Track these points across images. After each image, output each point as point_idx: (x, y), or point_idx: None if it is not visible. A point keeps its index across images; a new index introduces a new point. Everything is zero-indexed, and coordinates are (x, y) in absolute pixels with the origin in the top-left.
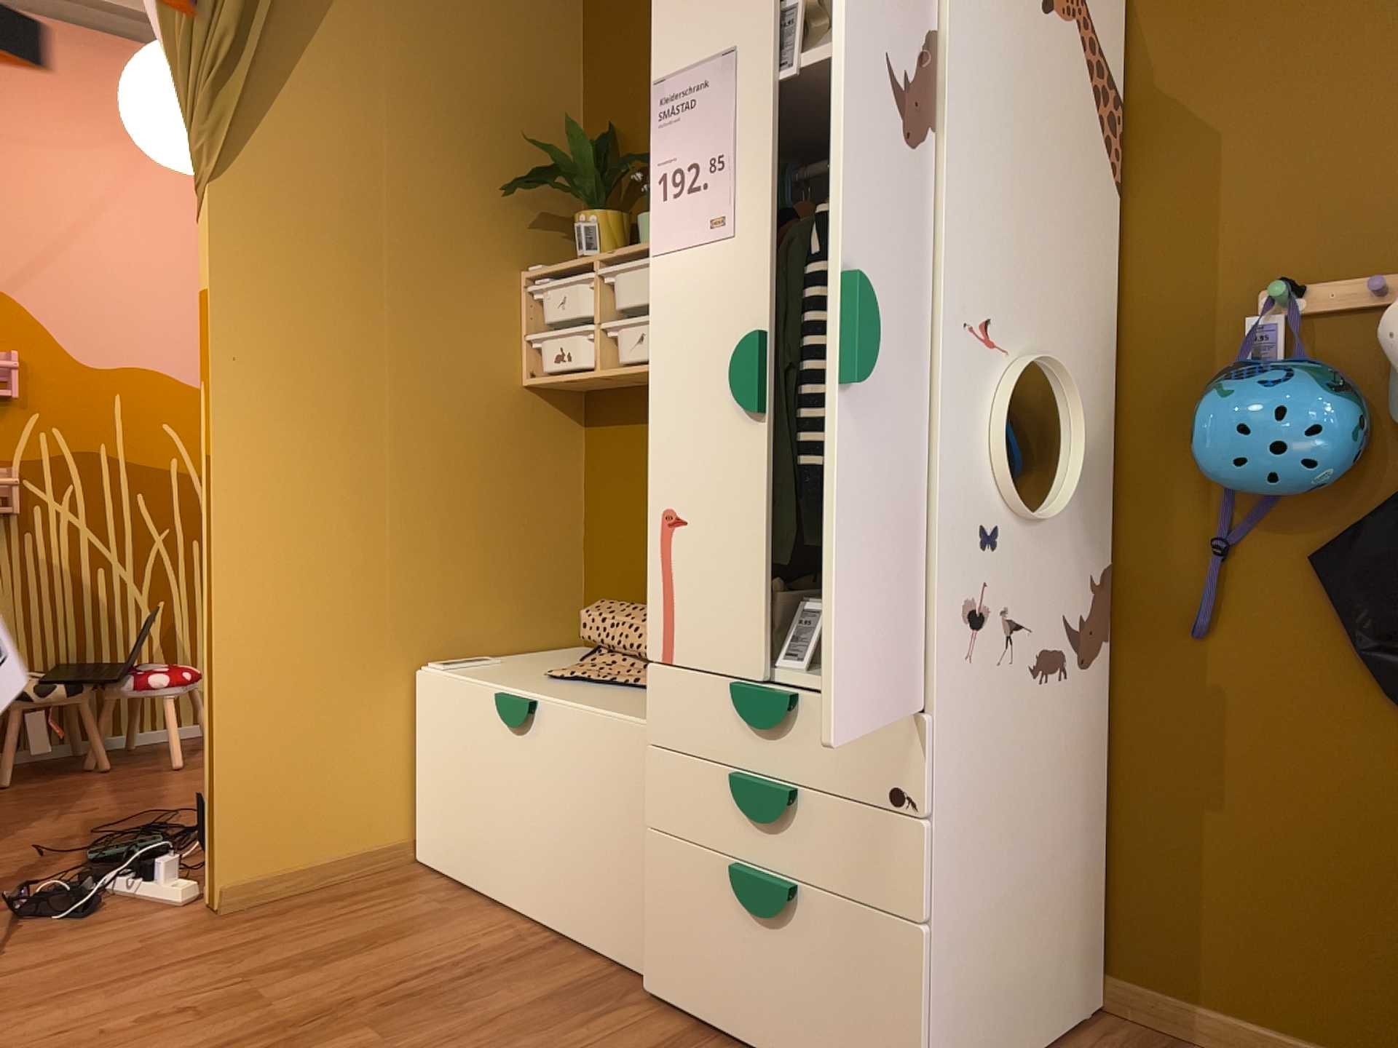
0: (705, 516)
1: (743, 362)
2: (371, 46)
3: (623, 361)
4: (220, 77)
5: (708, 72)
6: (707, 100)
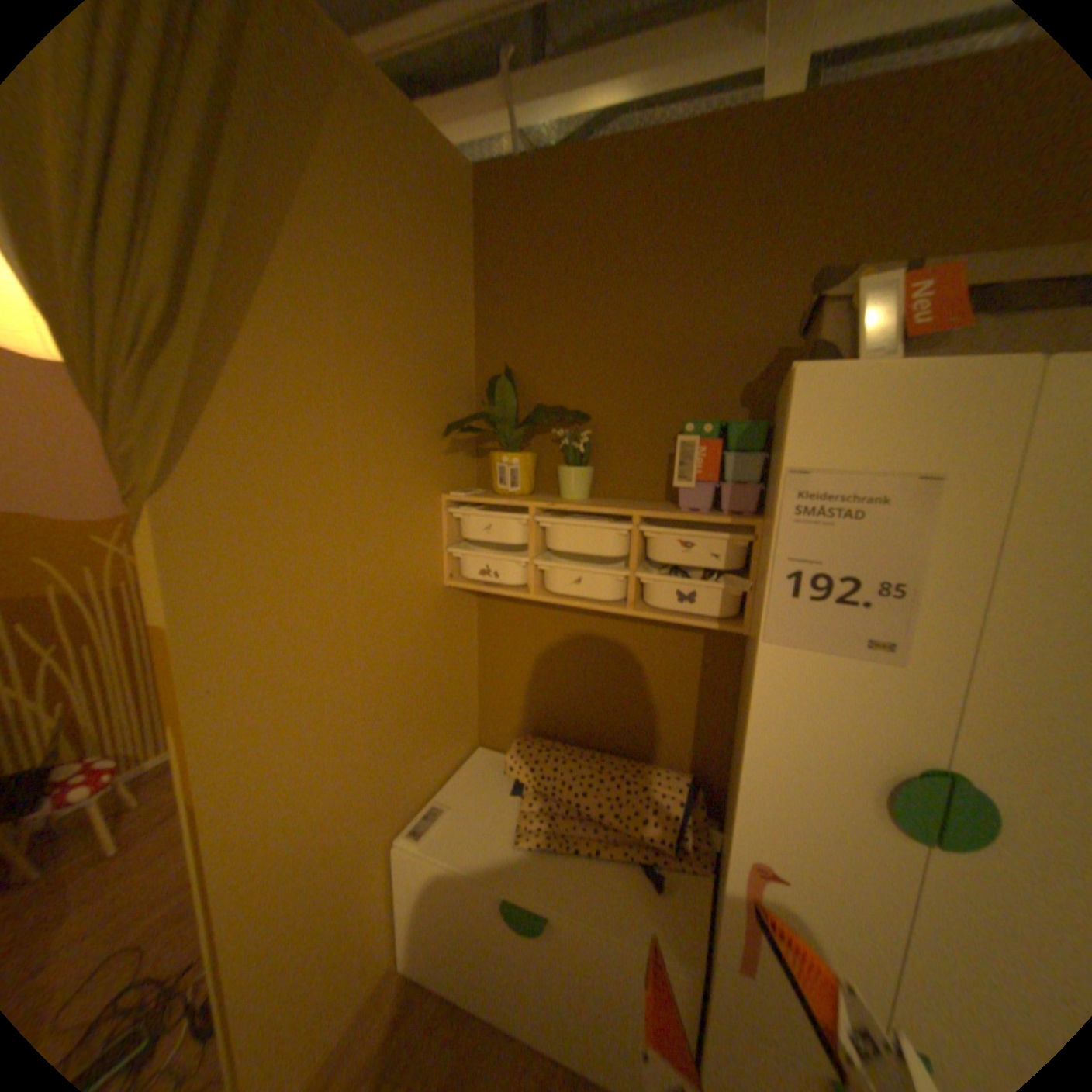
0: (819, 890)
1: (921, 801)
2: (317, 292)
3: (561, 594)
4: (145, 353)
5: (891, 485)
6: (886, 517)
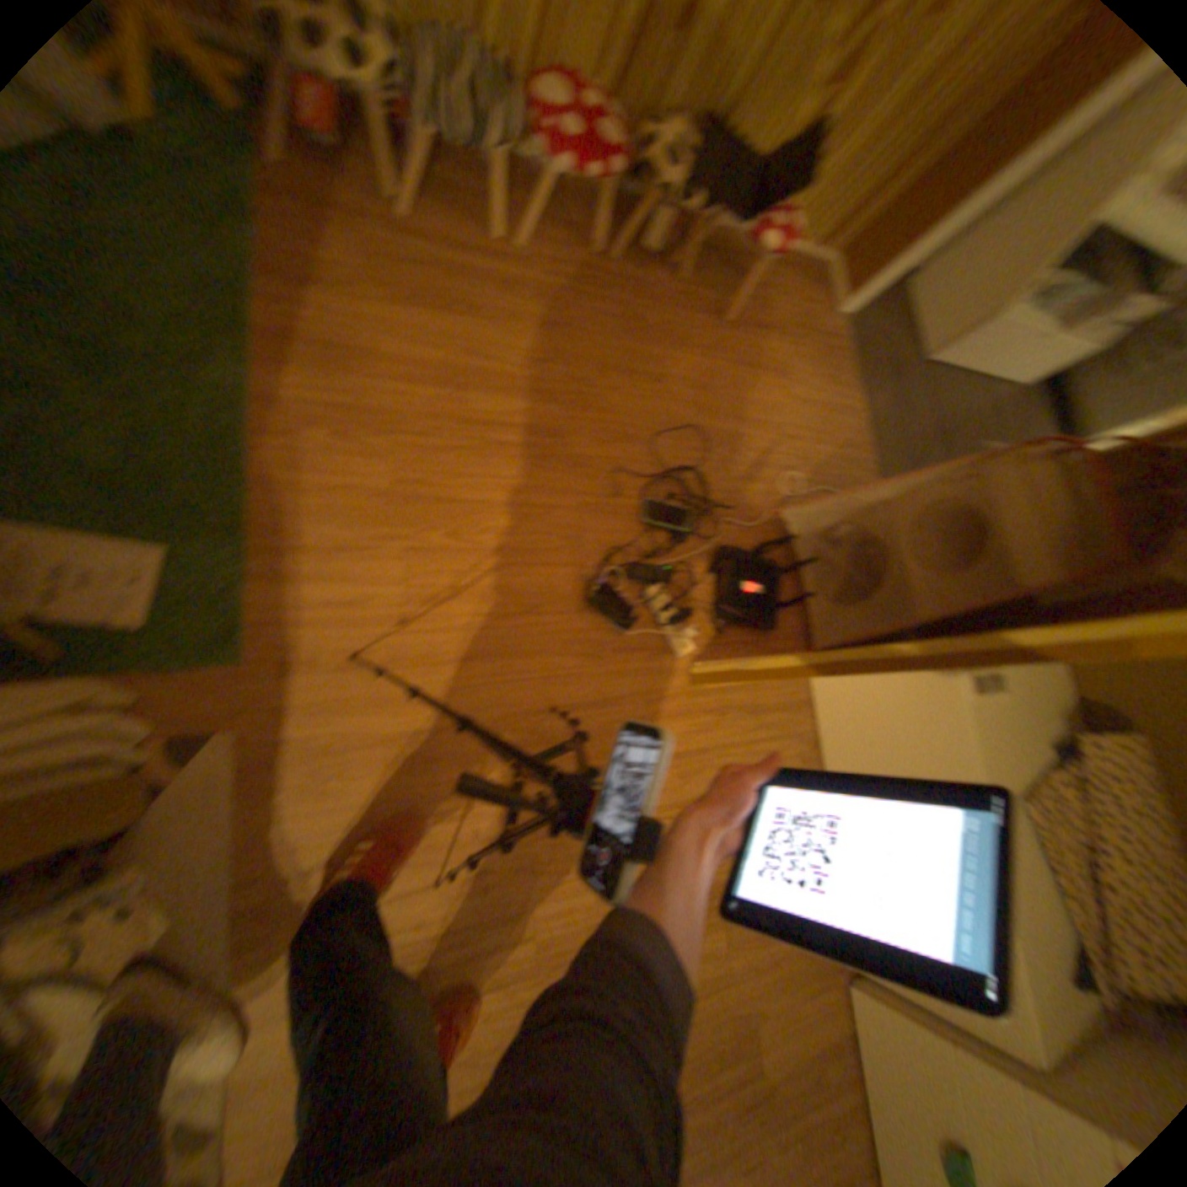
0: None
1: None
2: None
3: None
4: None
5: None
6: None
